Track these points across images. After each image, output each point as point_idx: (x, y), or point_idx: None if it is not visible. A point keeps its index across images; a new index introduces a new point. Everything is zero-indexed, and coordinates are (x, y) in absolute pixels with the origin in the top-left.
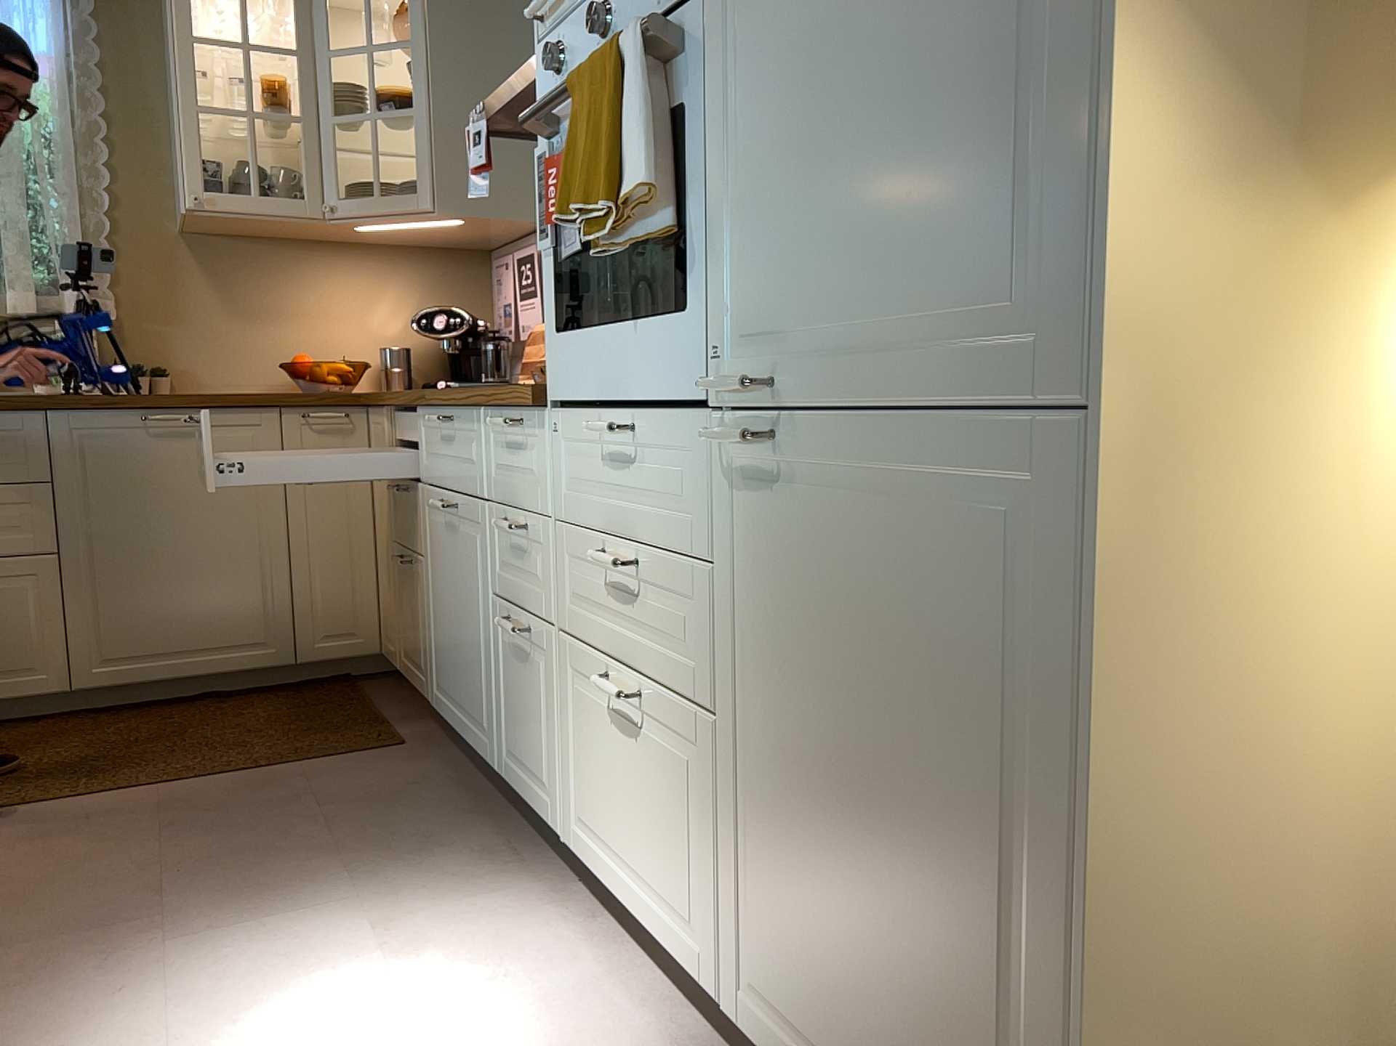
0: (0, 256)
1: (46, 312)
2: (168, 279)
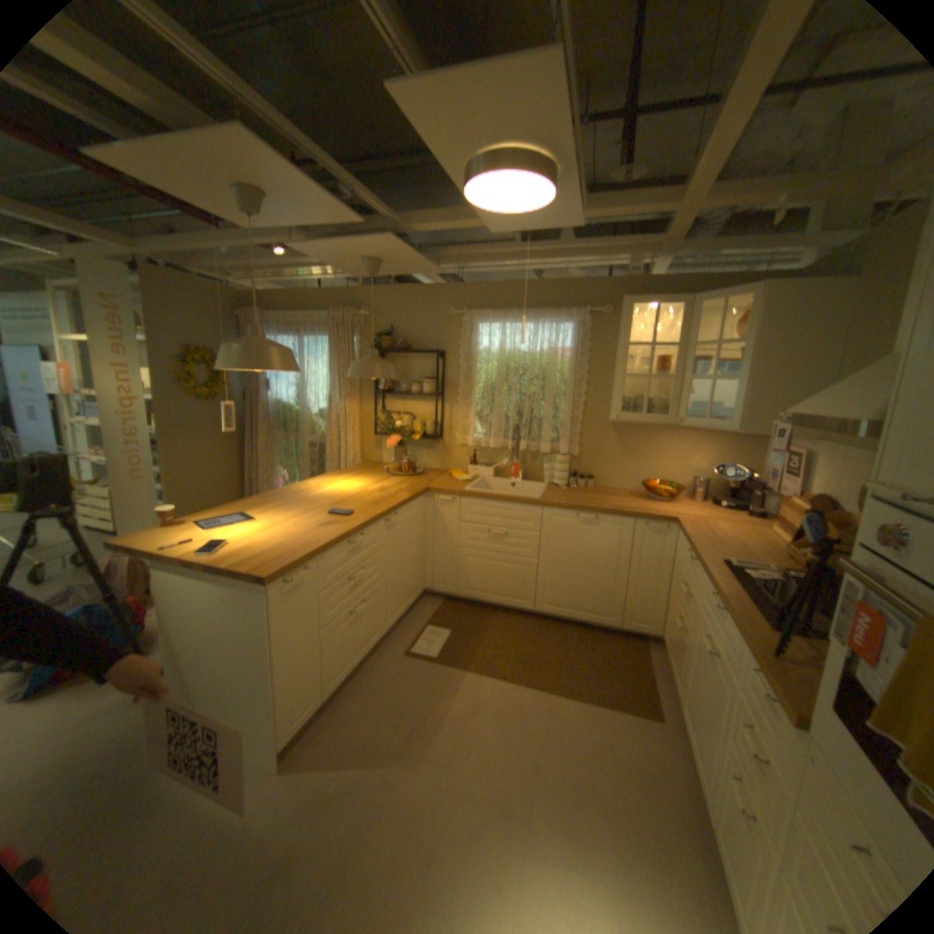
0: (541, 428)
1: (553, 450)
2: (601, 438)
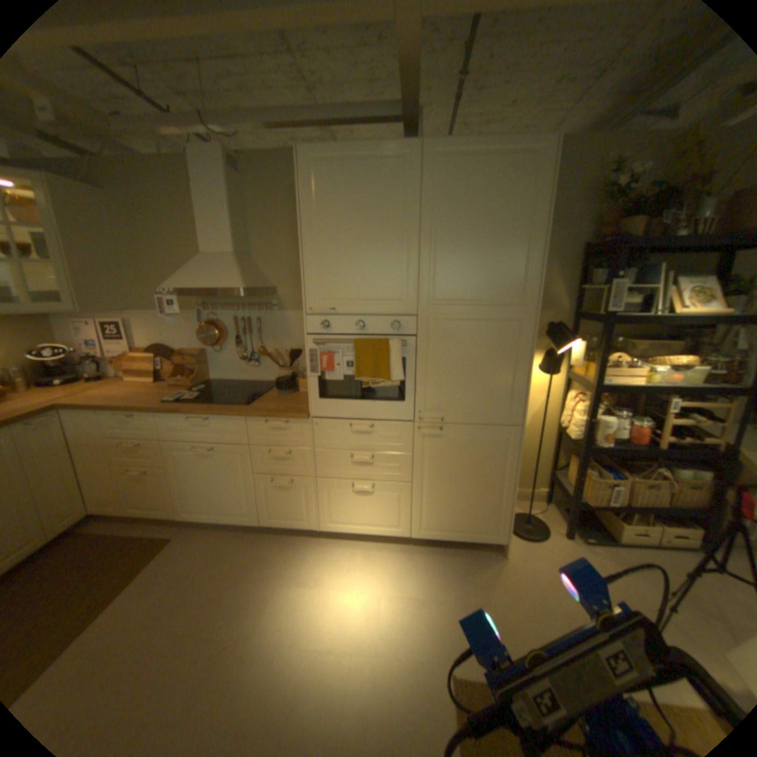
0: None
1: None
2: None
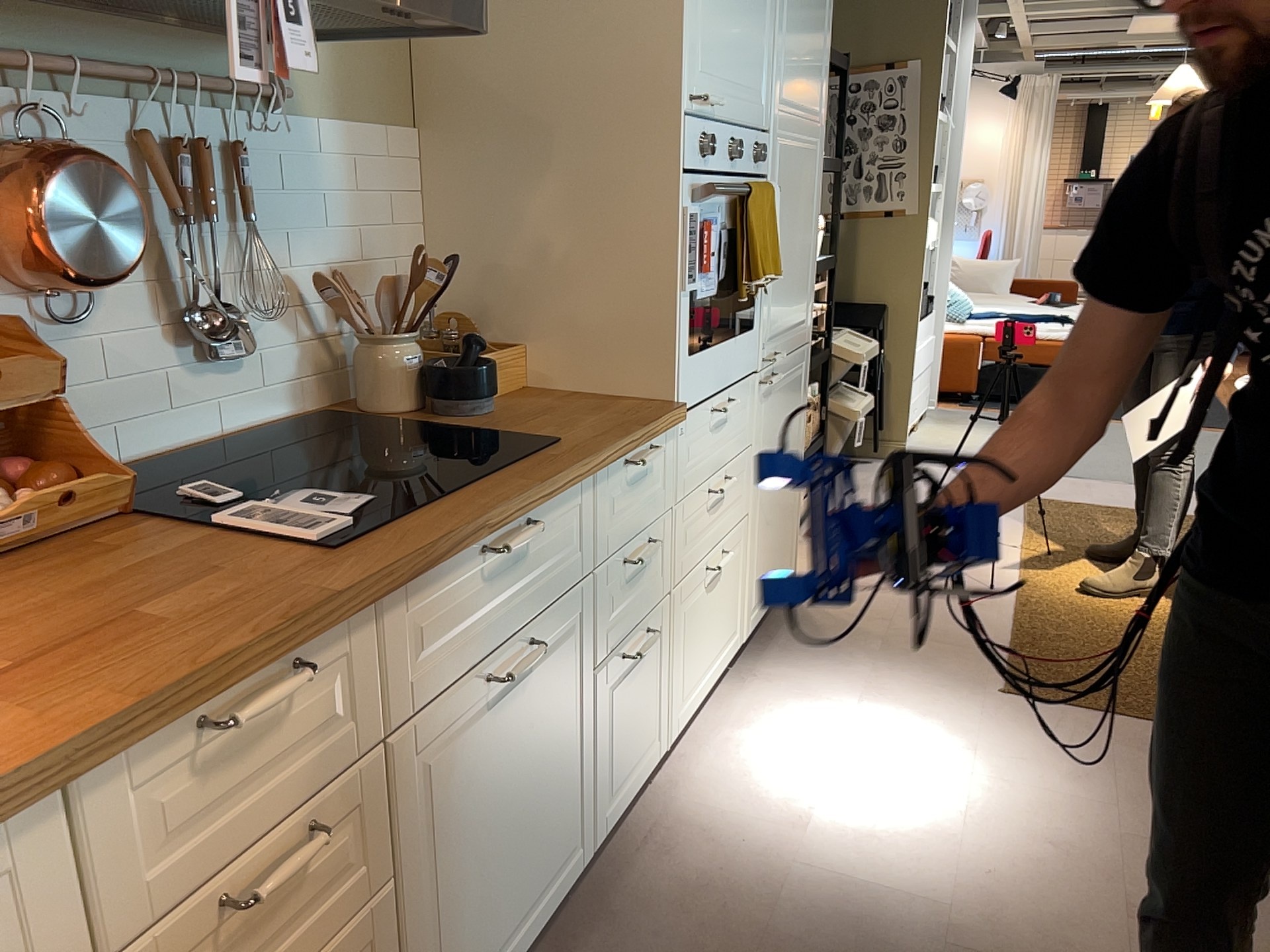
0: None
1: None
2: None
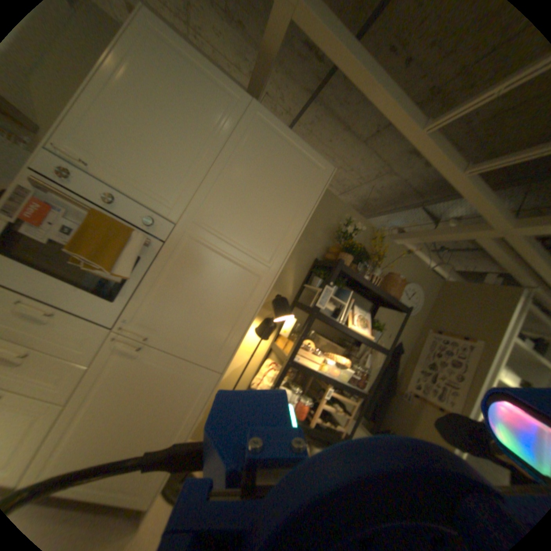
0: None
1: None
2: None
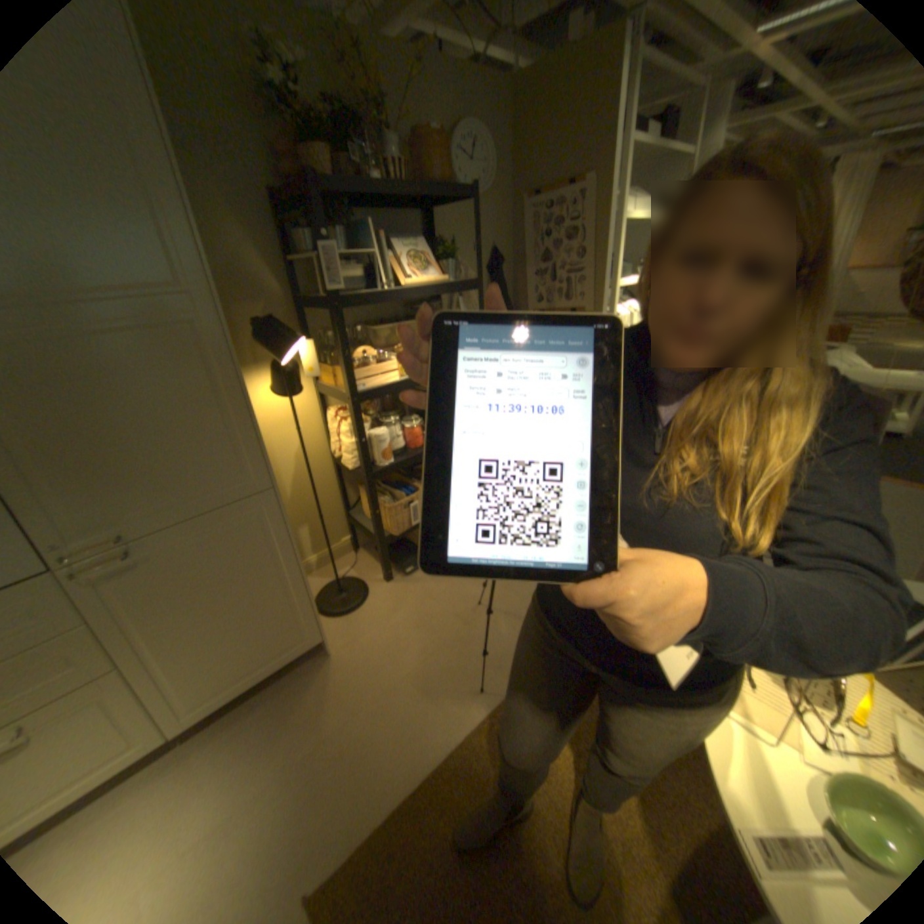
0: None
1: None
2: None
